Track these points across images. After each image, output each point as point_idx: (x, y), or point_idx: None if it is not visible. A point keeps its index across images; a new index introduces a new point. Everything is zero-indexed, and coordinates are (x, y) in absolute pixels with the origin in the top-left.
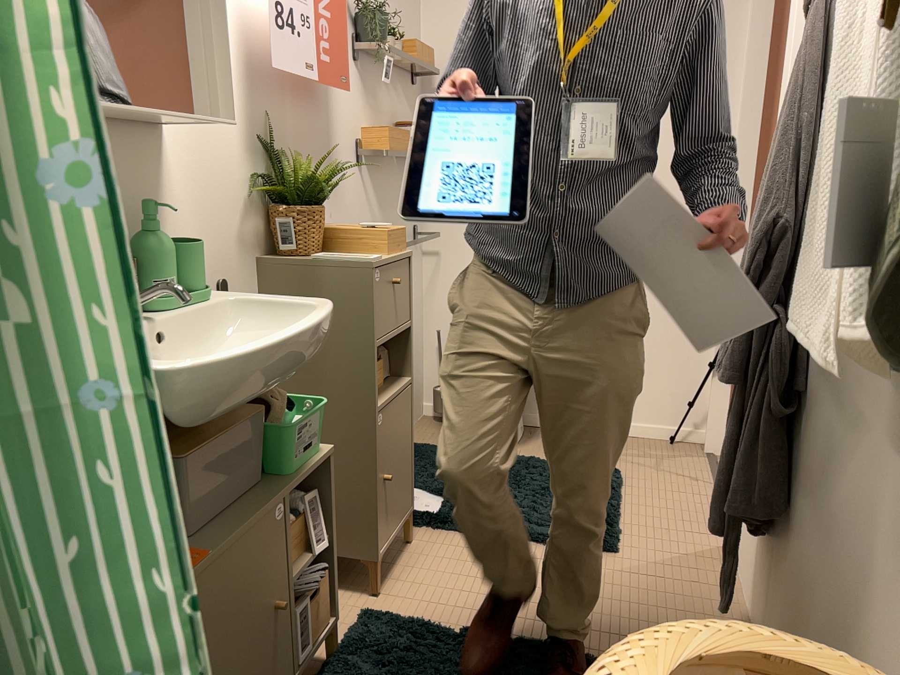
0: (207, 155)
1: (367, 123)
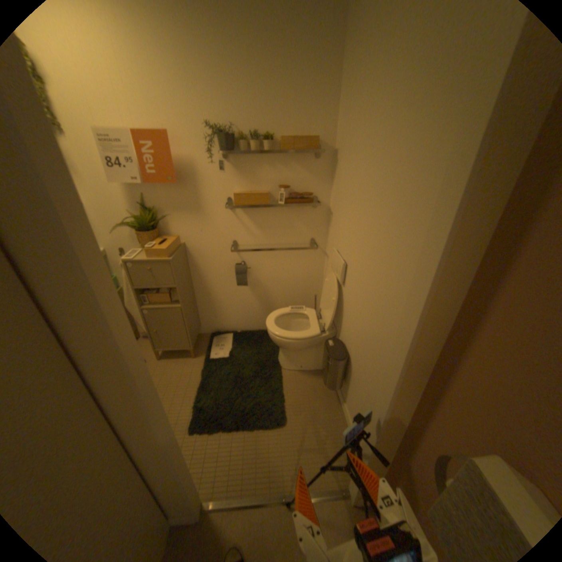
0: (104, 211)
1: (239, 187)
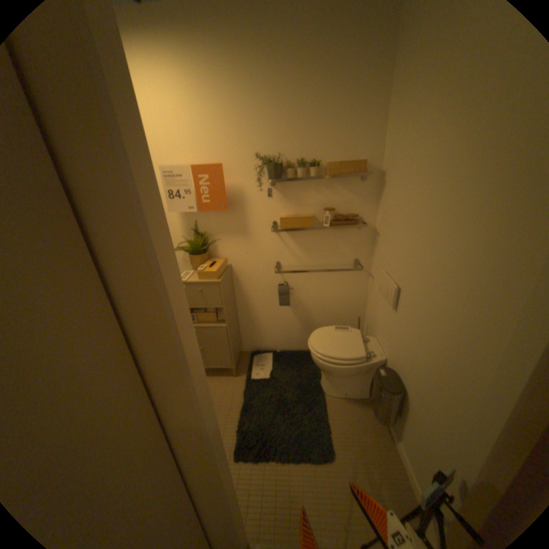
0: None
1: (284, 211)
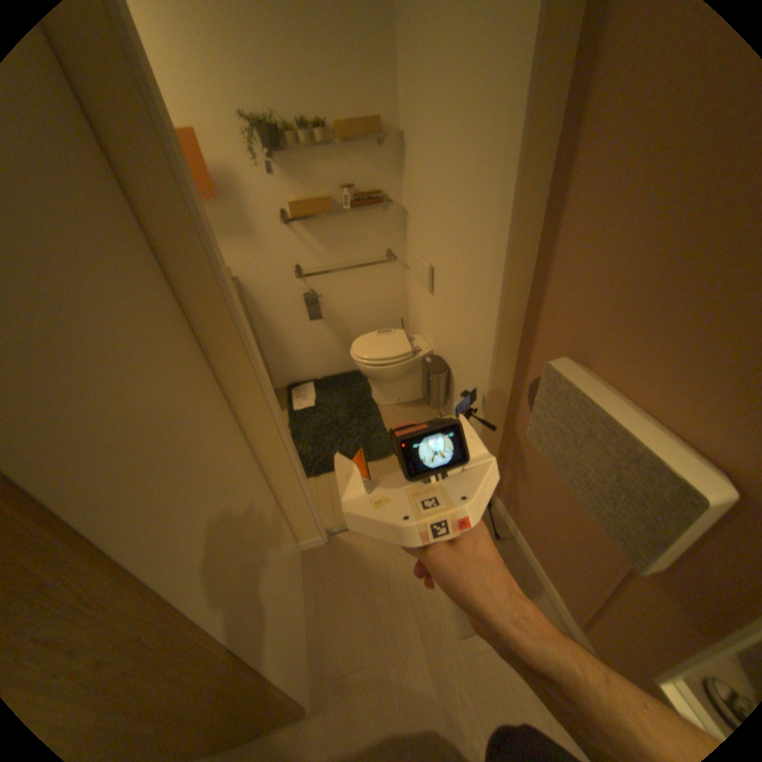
0: None
1: (291, 194)
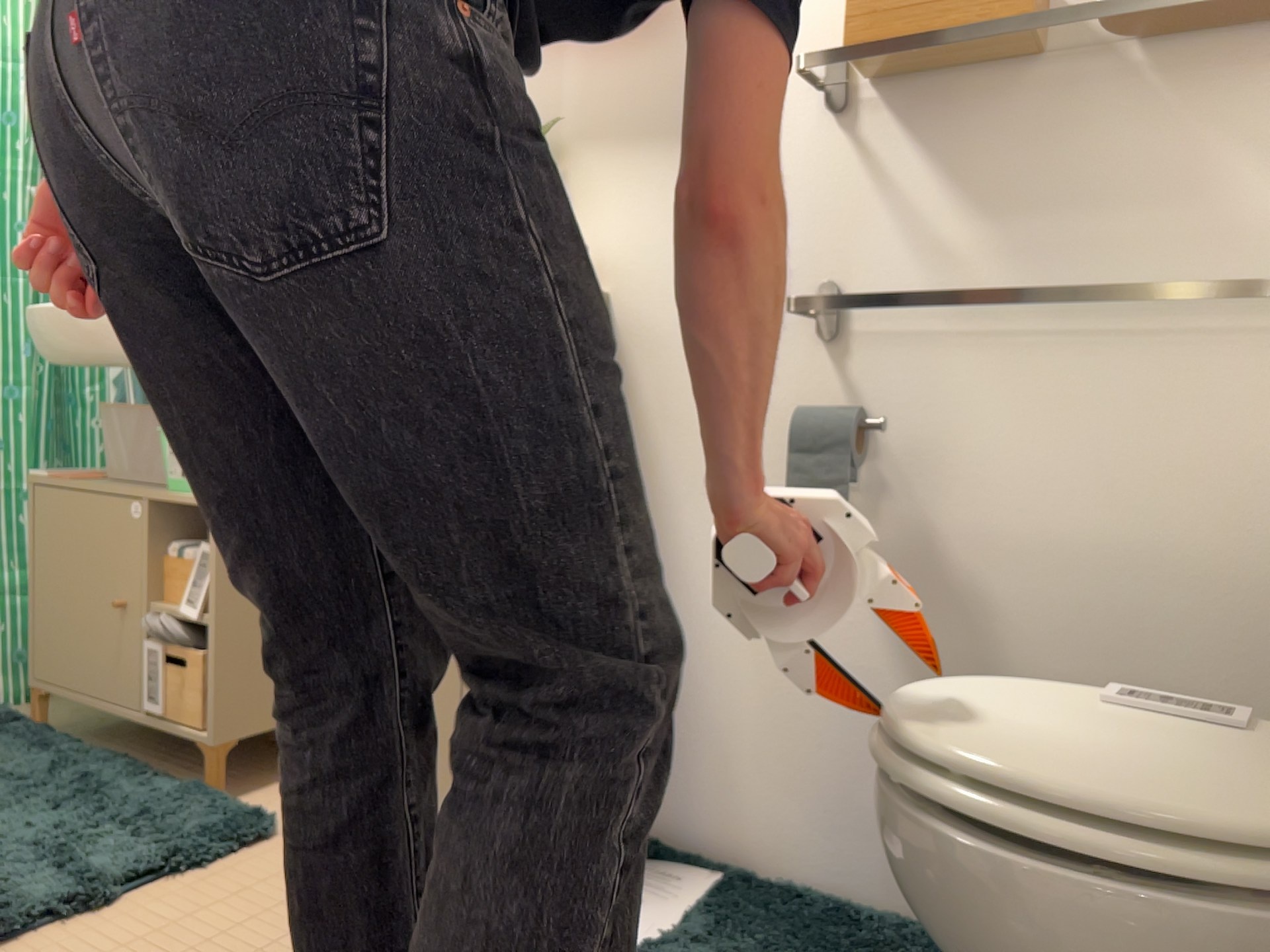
0: None
1: None
